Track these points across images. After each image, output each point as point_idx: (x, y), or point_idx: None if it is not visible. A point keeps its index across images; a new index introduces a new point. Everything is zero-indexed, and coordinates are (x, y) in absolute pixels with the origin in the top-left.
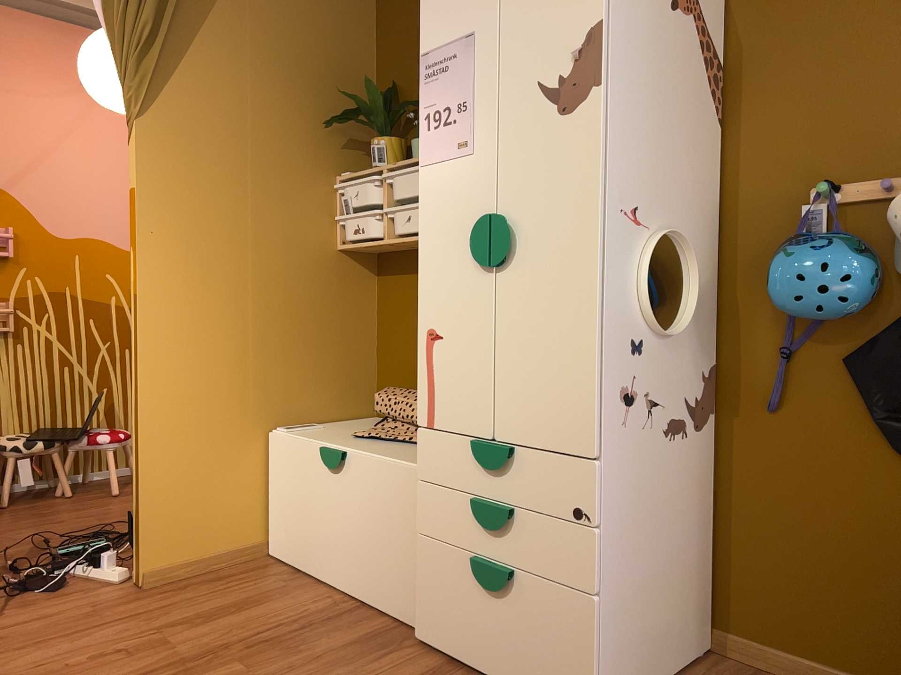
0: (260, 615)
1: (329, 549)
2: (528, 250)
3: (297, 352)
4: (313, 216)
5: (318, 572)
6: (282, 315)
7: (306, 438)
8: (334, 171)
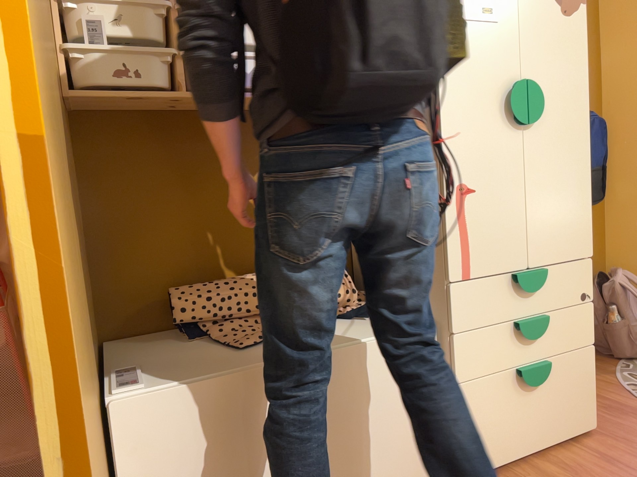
0: None
1: None
2: (547, 114)
3: None
4: None
5: None
6: None
7: (216, 375)
8: None
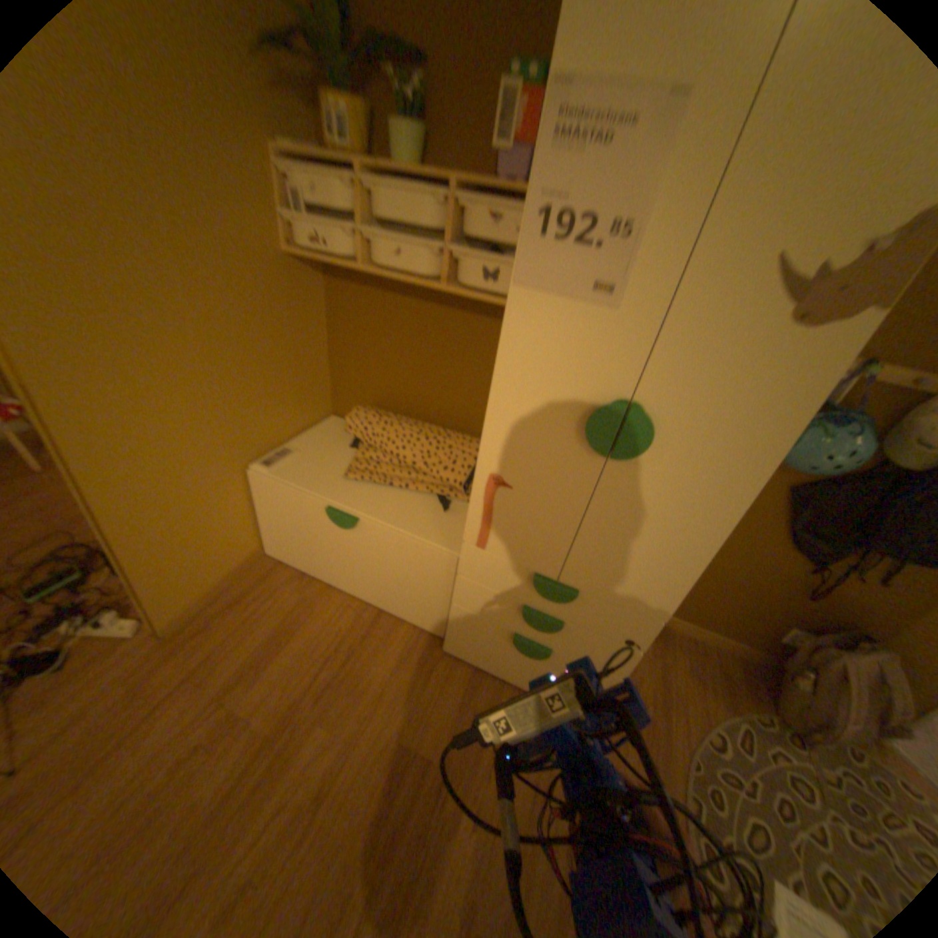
0: (304, 649)
1: (342, 572)
2: (662, 456)
3: (259, 383)
4: (248, 209)
5: (330, 580)
6: (236, 349)
7: (302, 487)
8: (264, 130)
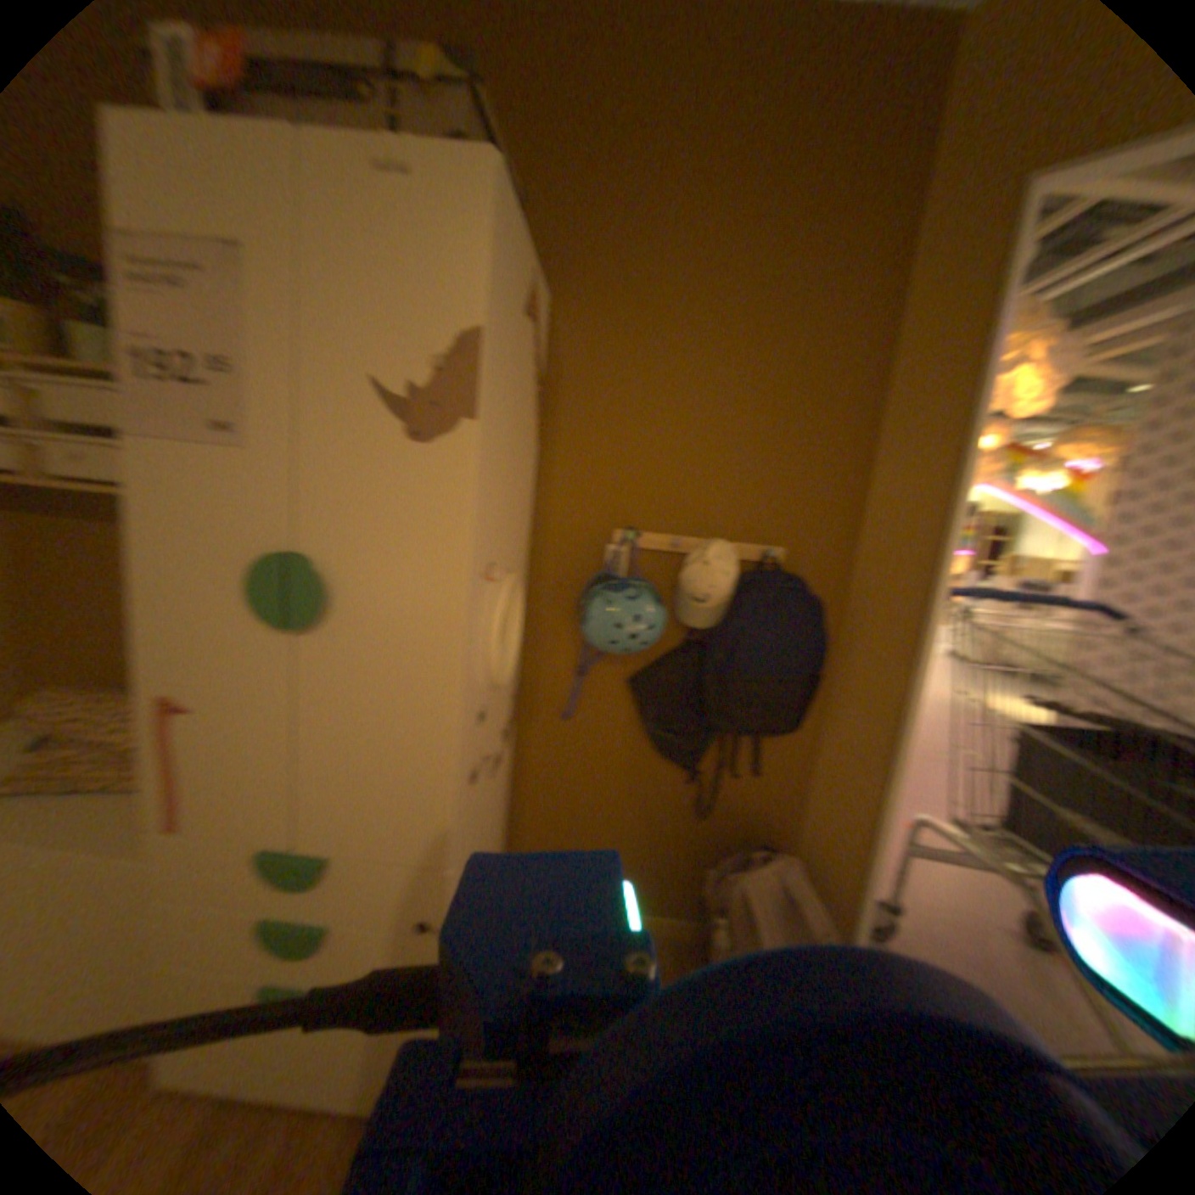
0: None
1: None
2: (347, 618)
3: None
4: None
5: None
6: None
7: None
8: None
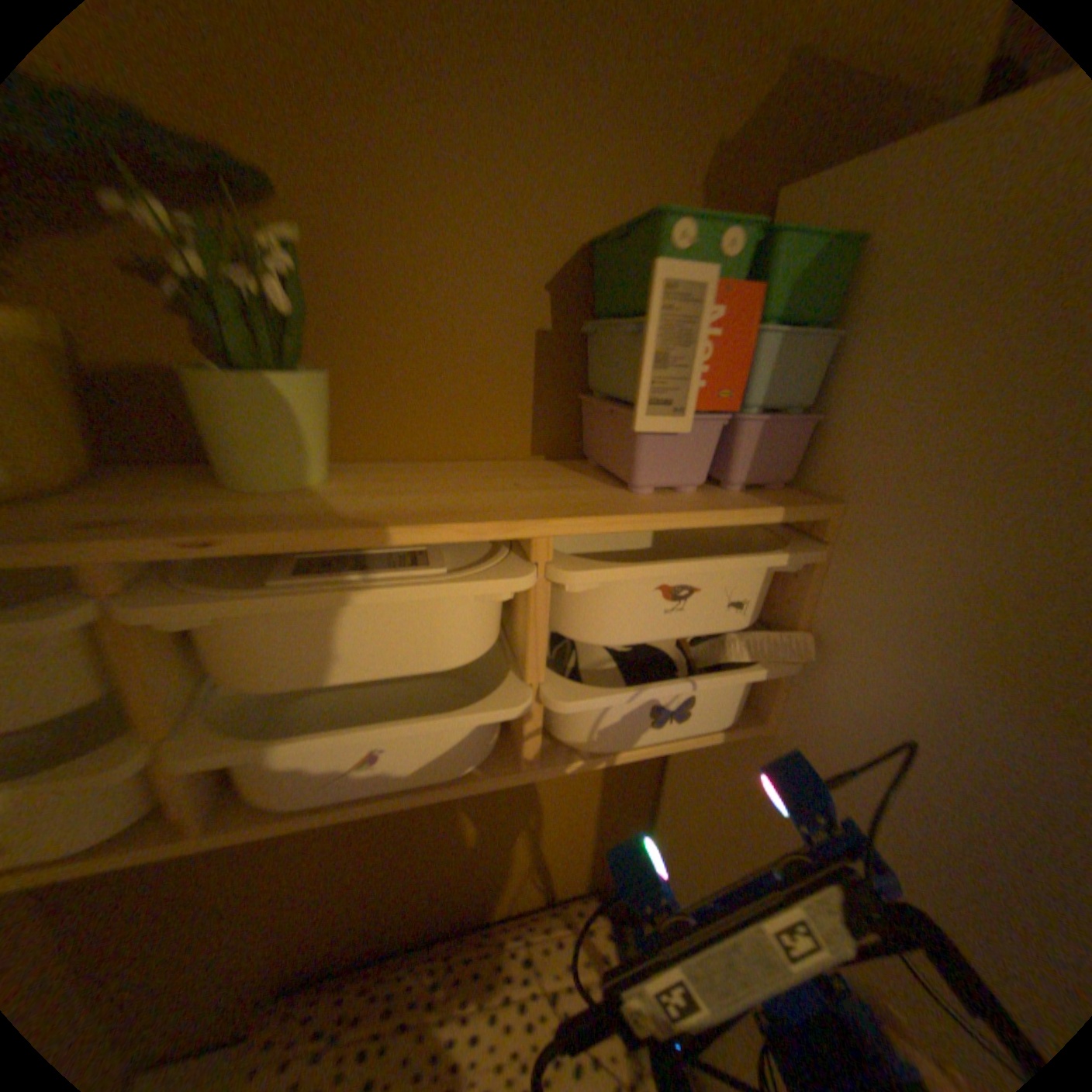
0: None
1: None
2: None
3: None
4: None
5: None
6: None
7: None
8: None
